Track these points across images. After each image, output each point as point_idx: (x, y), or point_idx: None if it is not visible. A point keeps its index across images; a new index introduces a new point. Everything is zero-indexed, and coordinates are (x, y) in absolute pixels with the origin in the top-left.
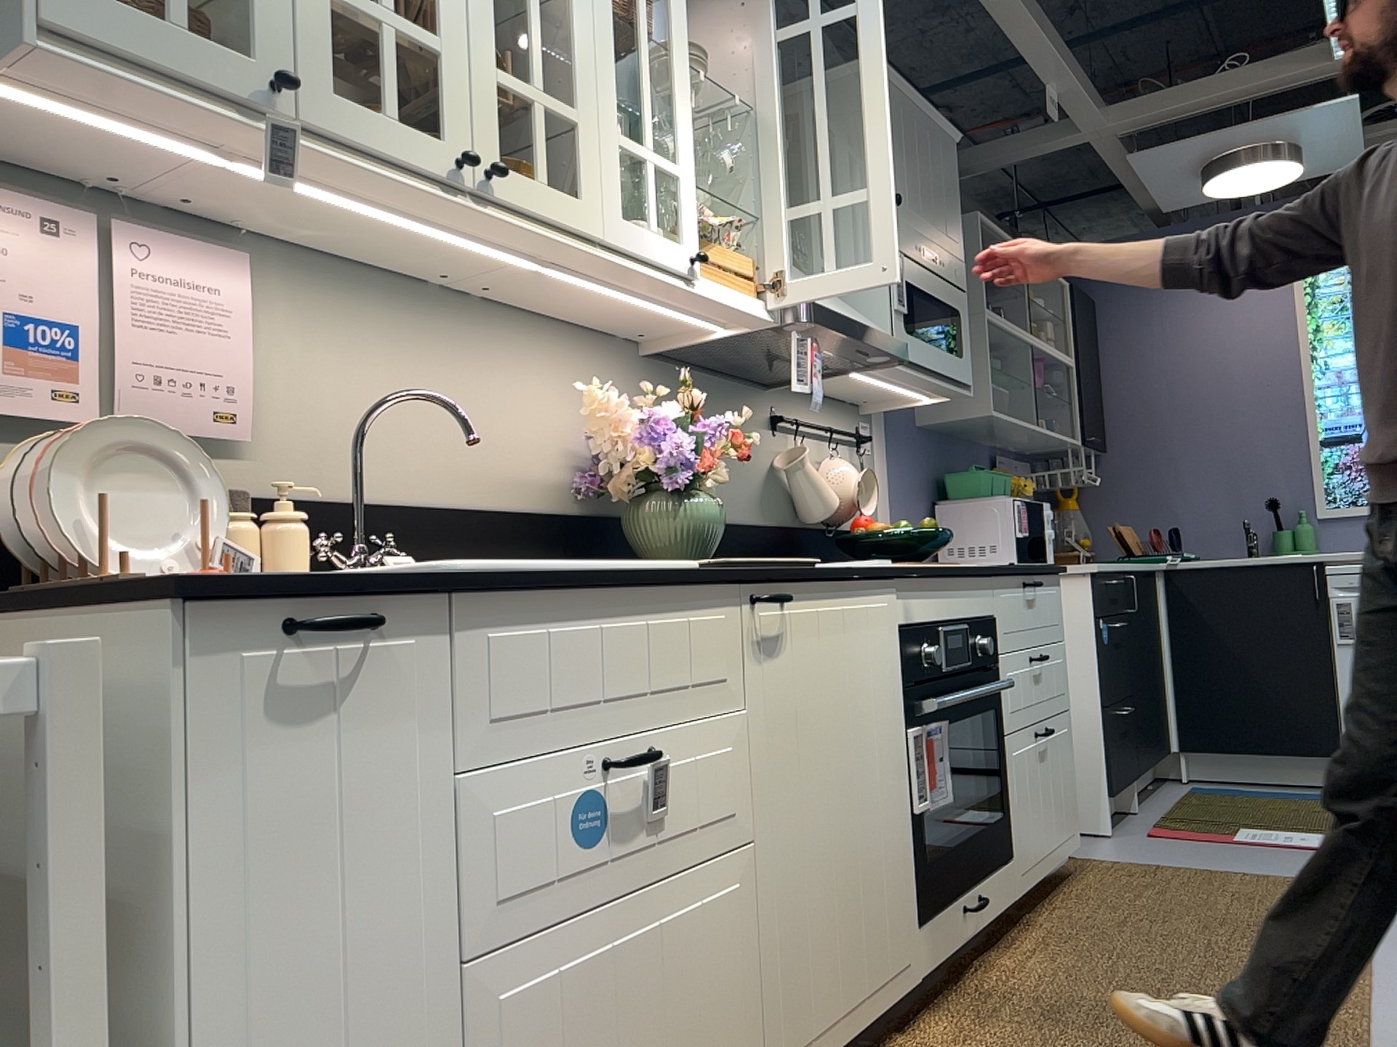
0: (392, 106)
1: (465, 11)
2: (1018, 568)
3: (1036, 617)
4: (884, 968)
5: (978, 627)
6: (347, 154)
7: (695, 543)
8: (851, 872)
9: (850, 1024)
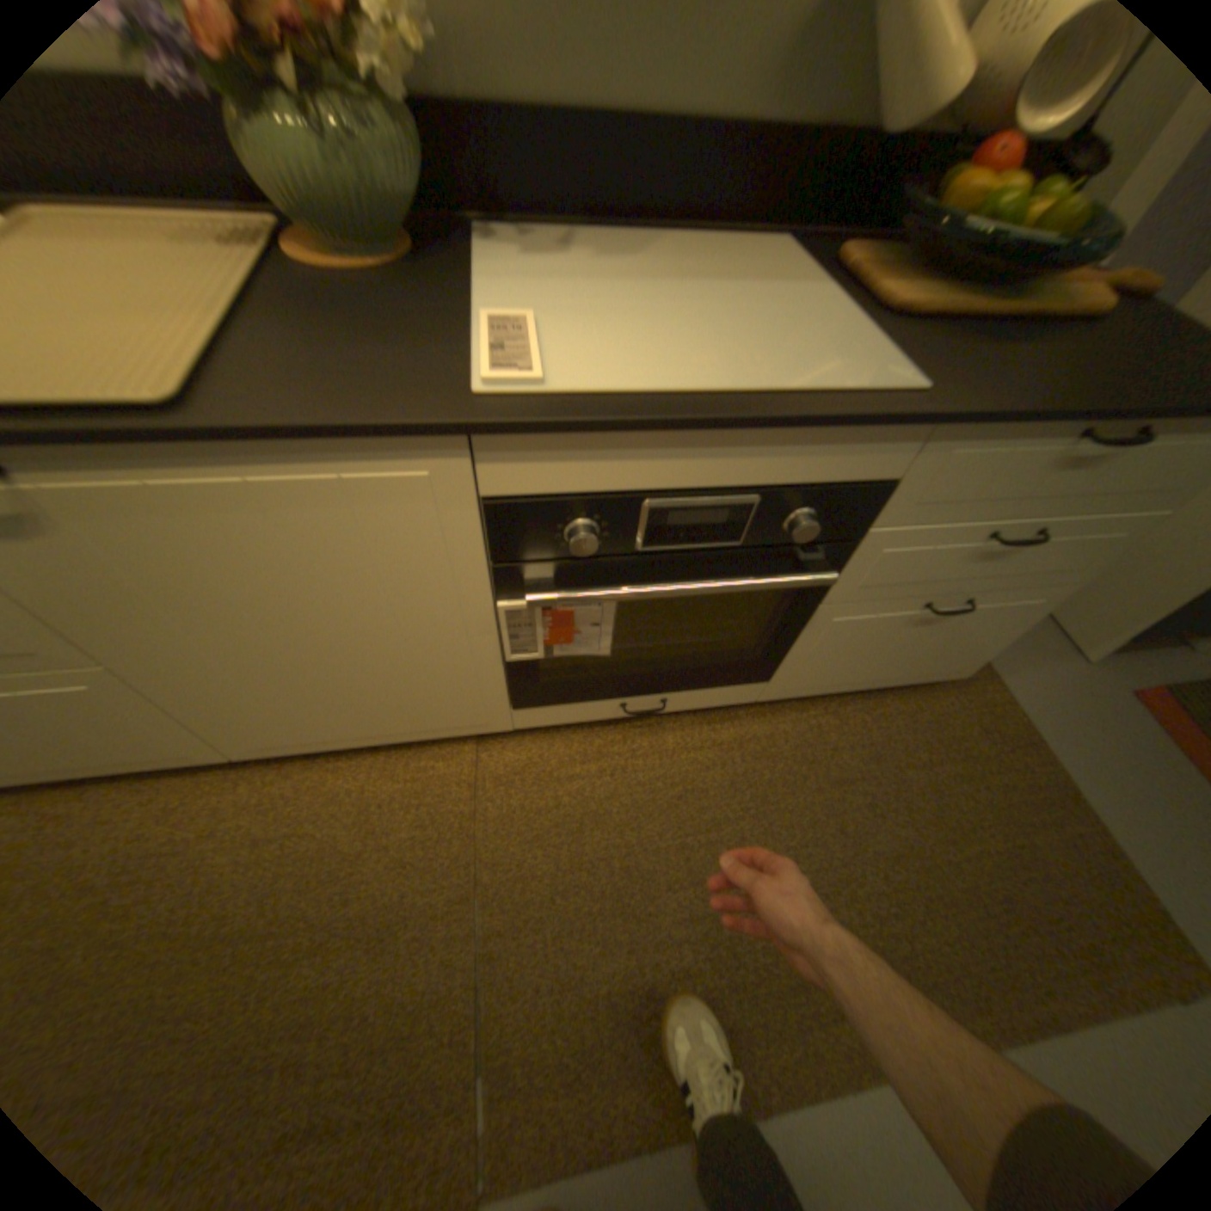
0: None
1: None
2: (1053, 412)
3: (1079, 483)
4: (431, 725)
5: (808, 497)
6: None
7: (328, 212)
8: (350, 685)
9: (369, 741)
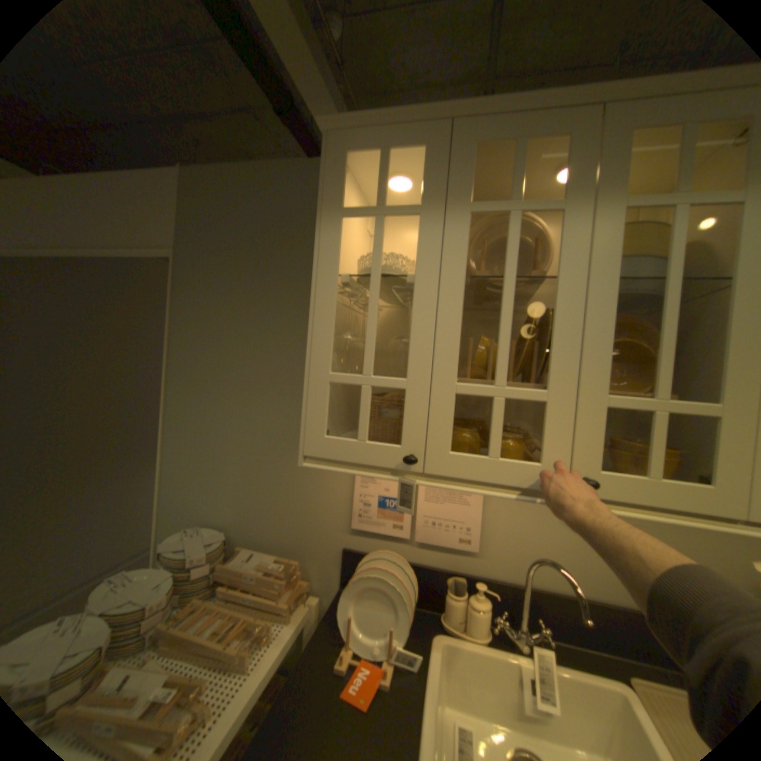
0: (497, 449)
1: (579, 361)
2: None
3: None
4: None
5: None
6: (461, 484)
7: None
8: None
9: None
